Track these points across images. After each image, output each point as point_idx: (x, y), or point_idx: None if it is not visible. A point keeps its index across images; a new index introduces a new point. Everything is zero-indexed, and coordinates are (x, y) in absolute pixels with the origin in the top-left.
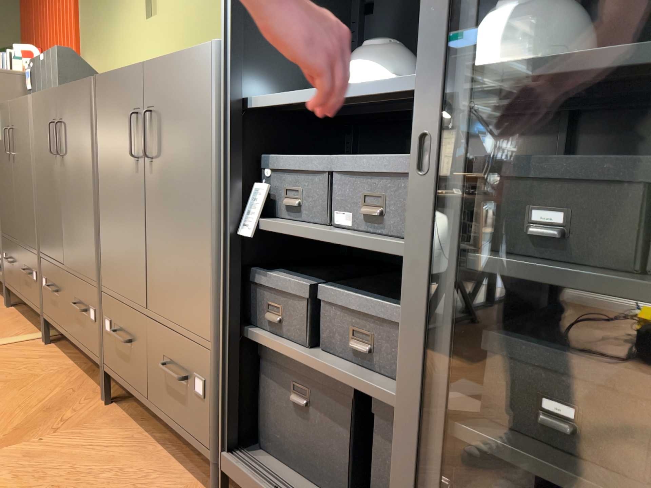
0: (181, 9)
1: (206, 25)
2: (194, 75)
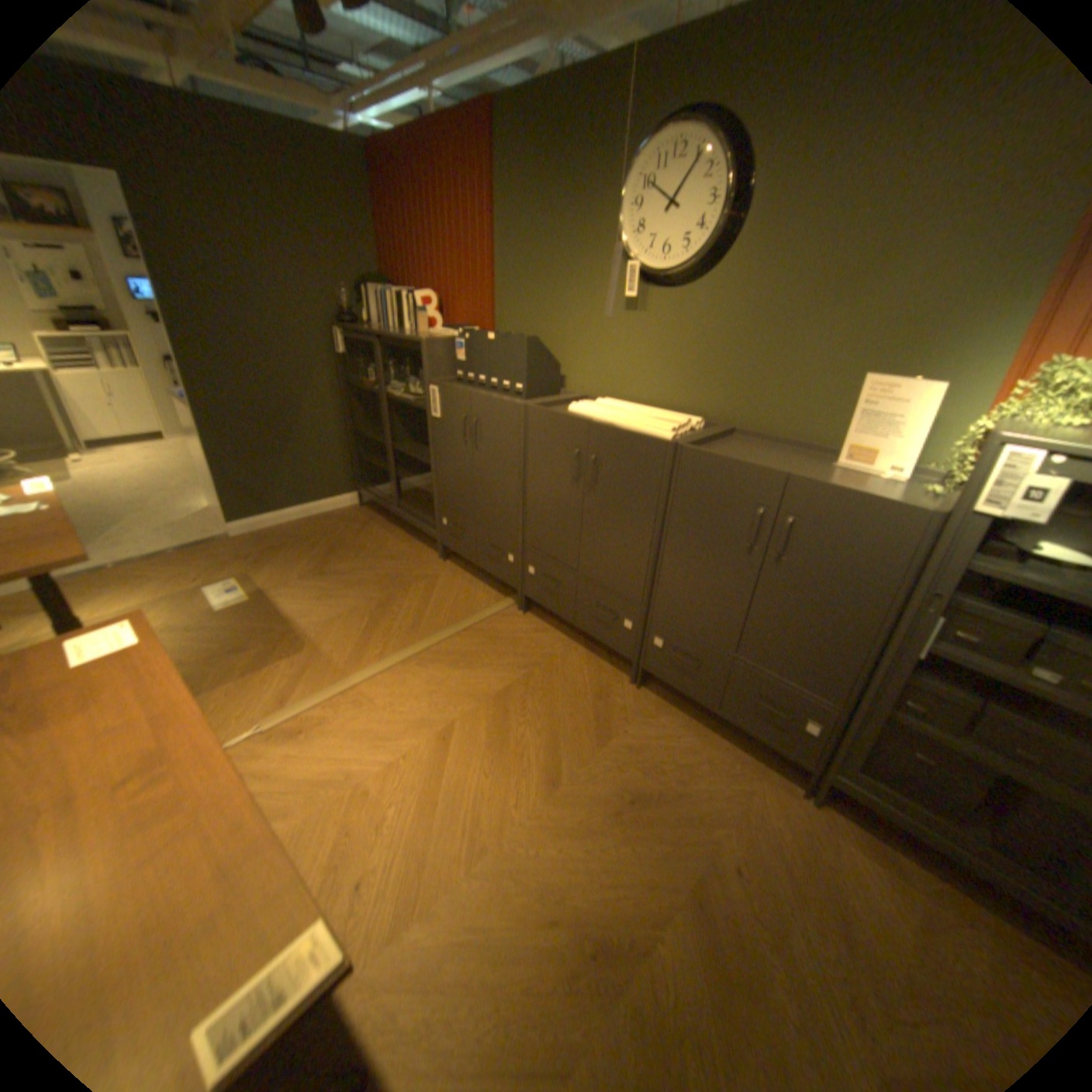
0: (692, 319)
1: (734, 350)
2: (887, 523)
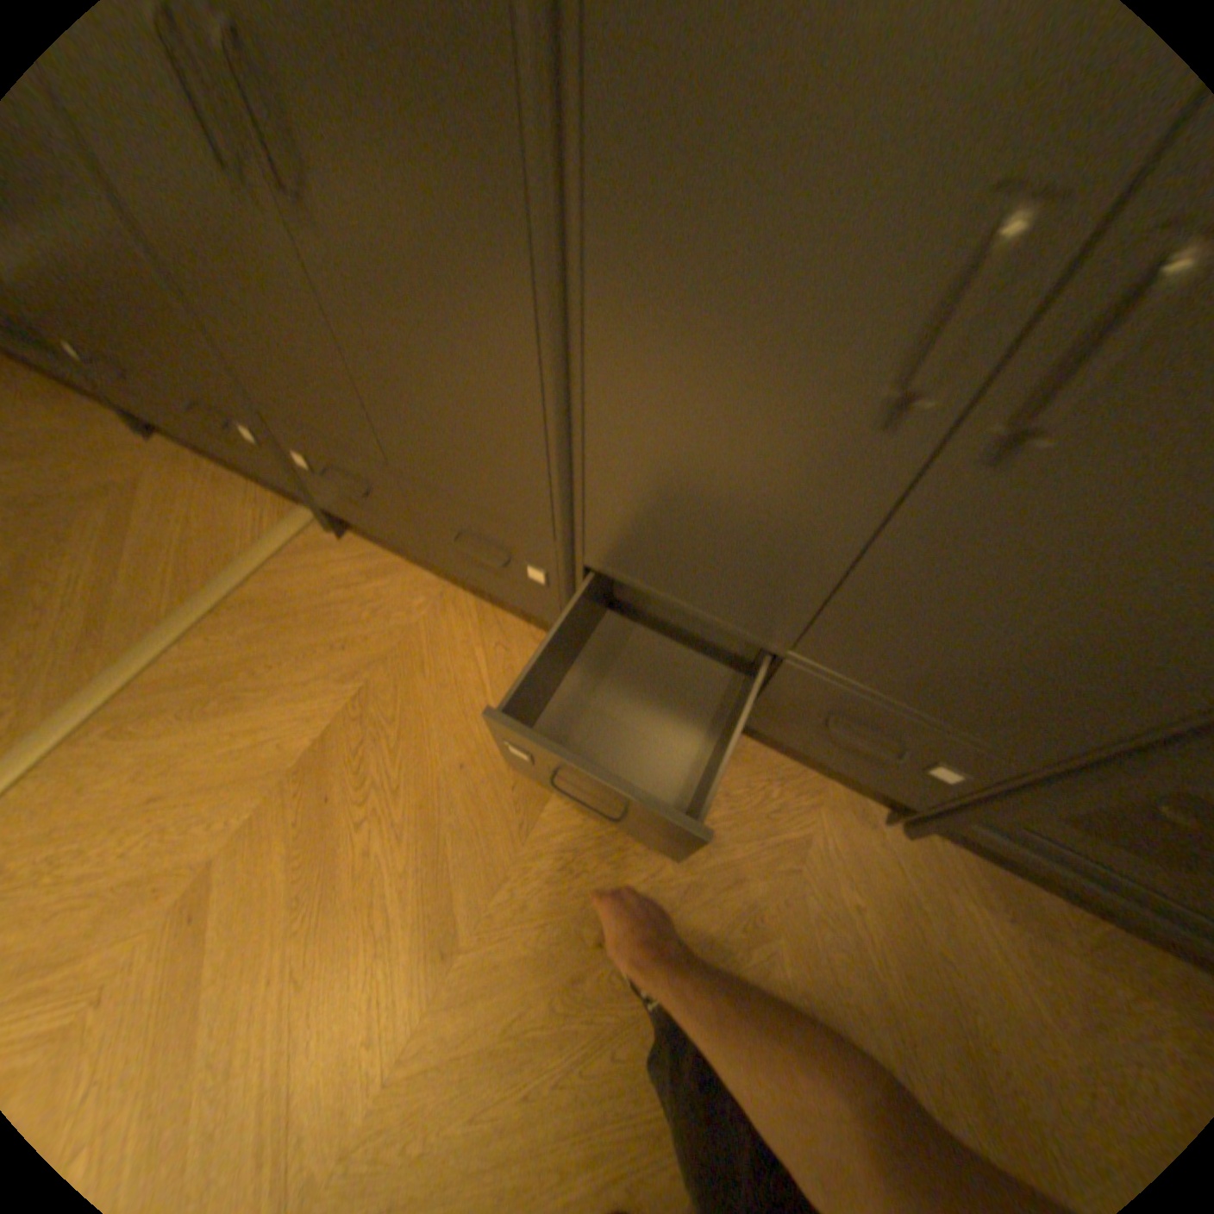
0: None
1: None
2: None
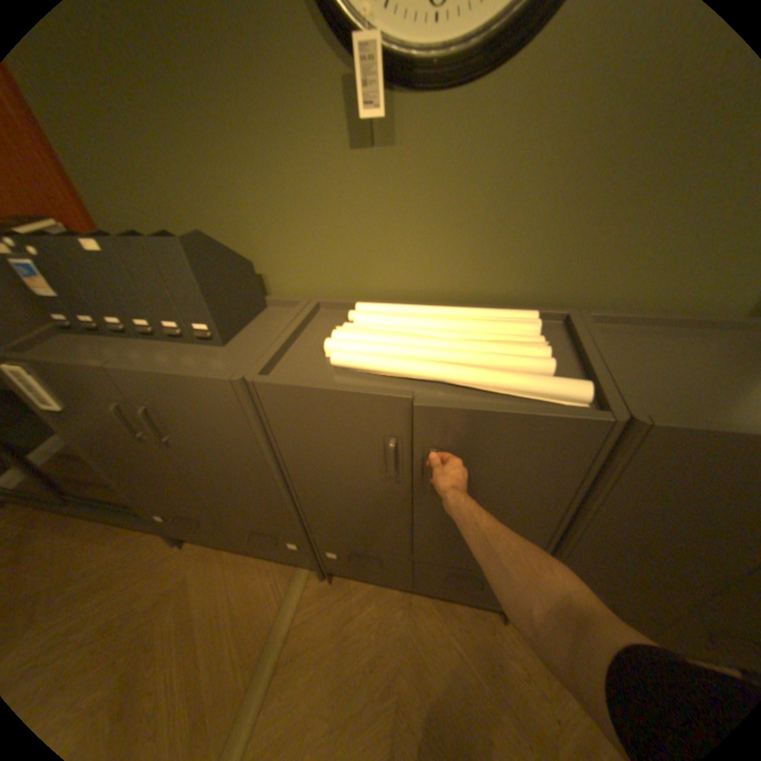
0: (496, 148)
1: (580, 194)
2: None
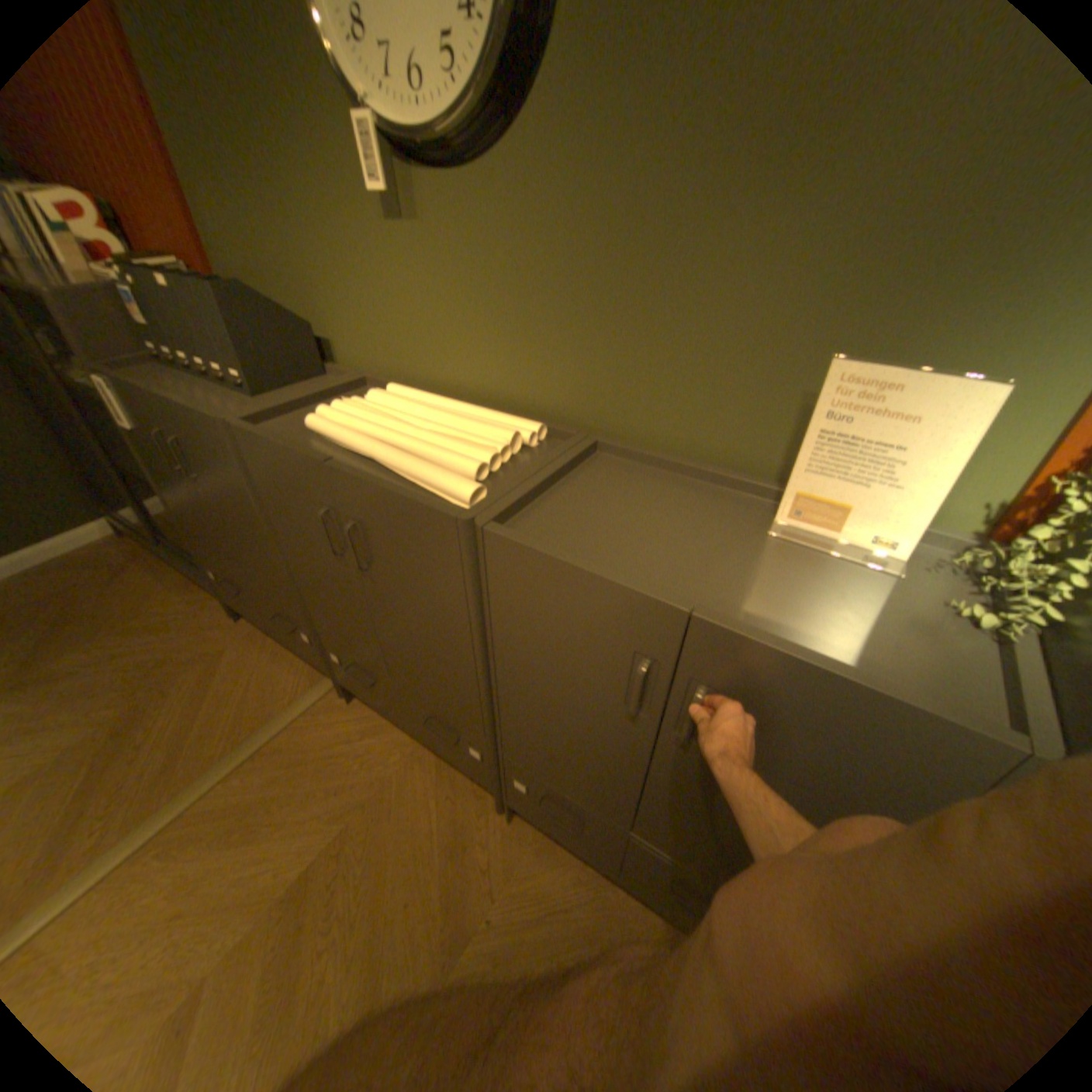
0: (500, 232)
1: (580, 293)
2: (917, 751)
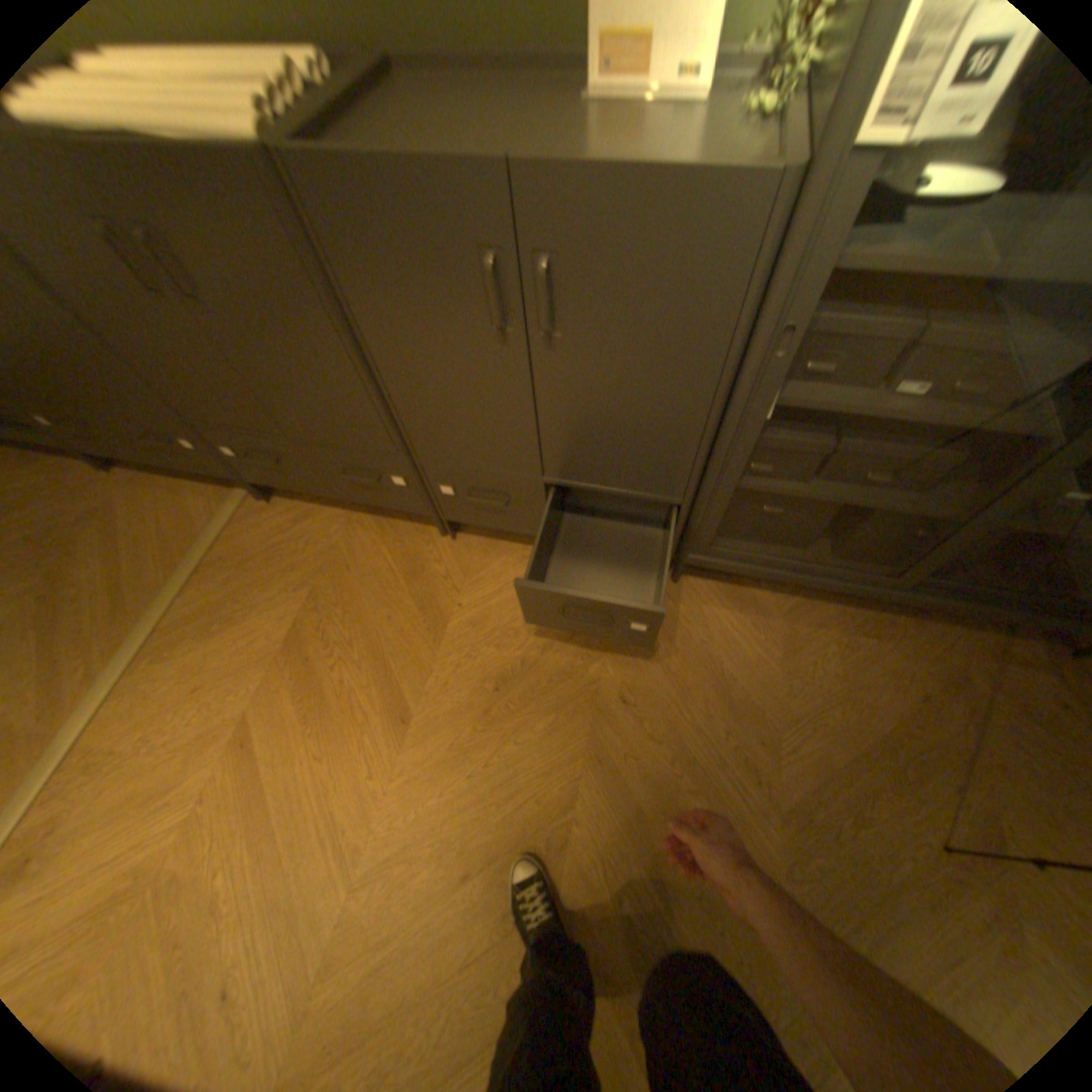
0: None
1: None
2: (703, 222)
